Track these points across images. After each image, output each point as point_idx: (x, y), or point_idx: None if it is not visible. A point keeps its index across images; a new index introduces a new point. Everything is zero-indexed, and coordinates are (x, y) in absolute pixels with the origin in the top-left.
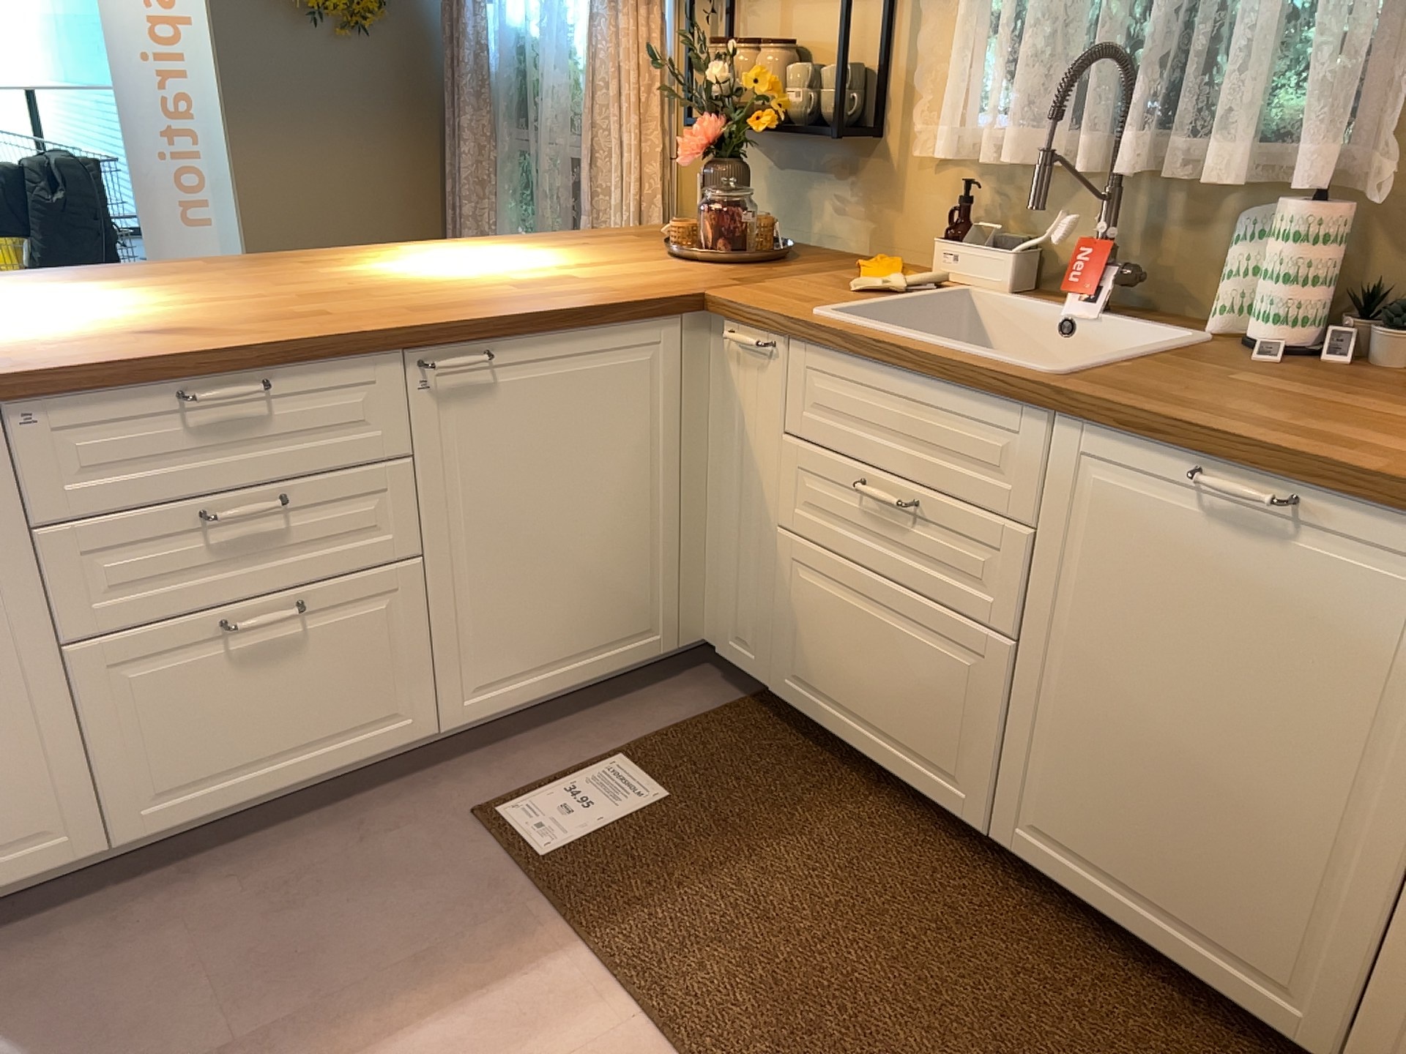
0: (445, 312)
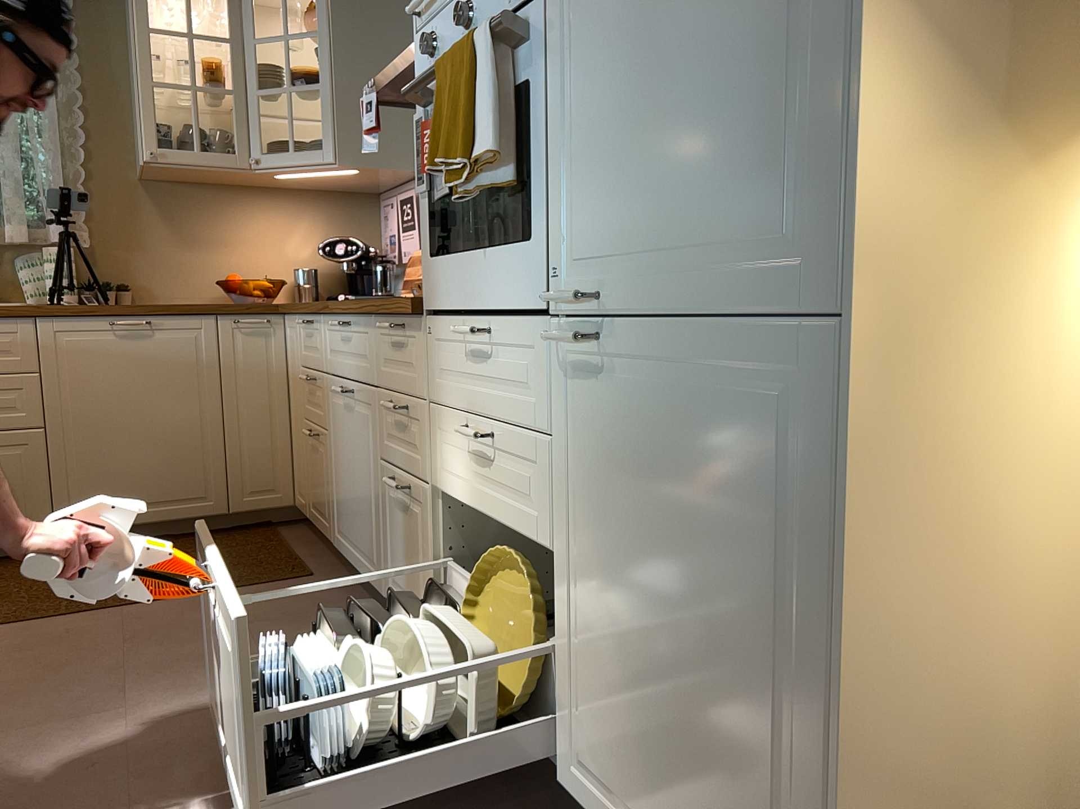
0: None
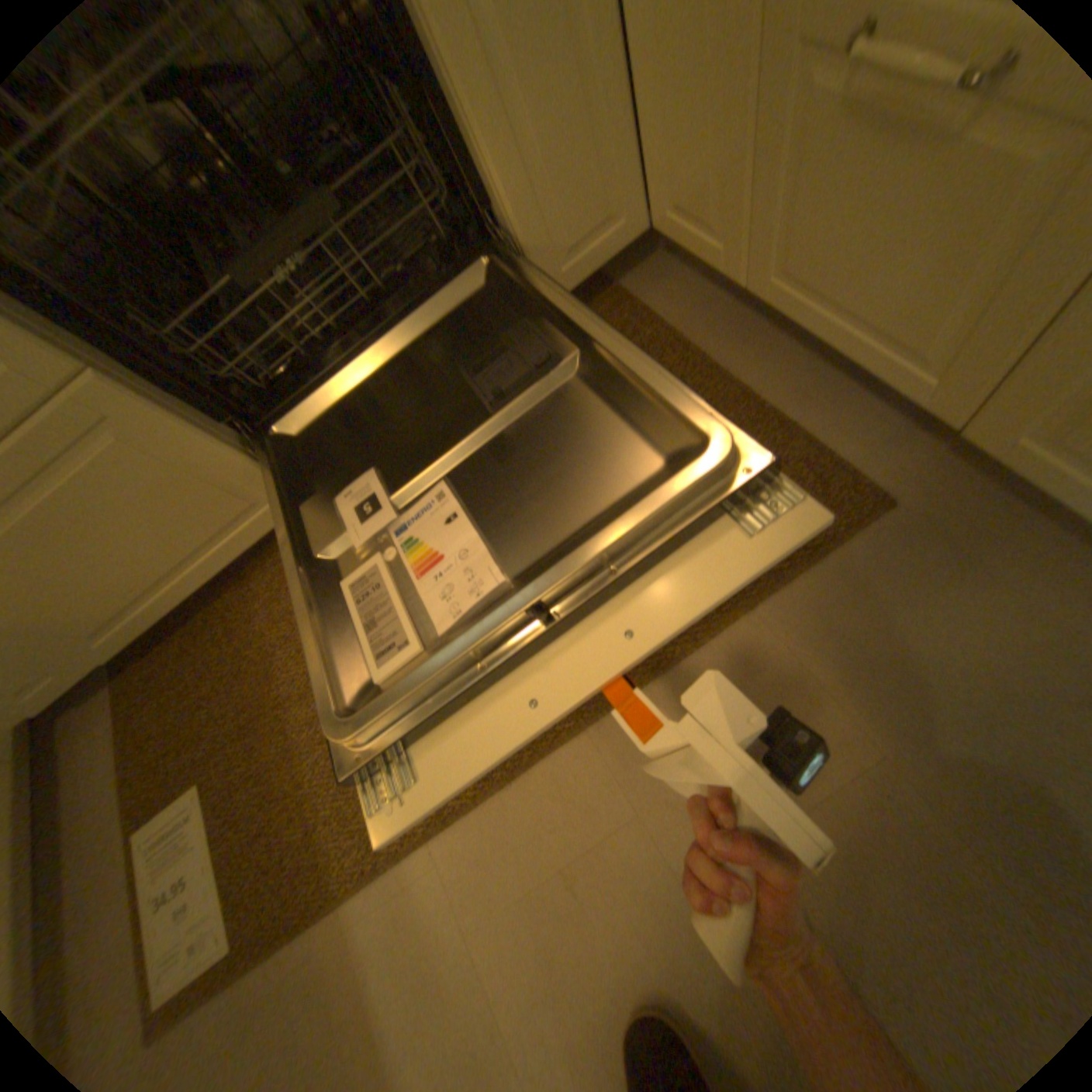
0: None
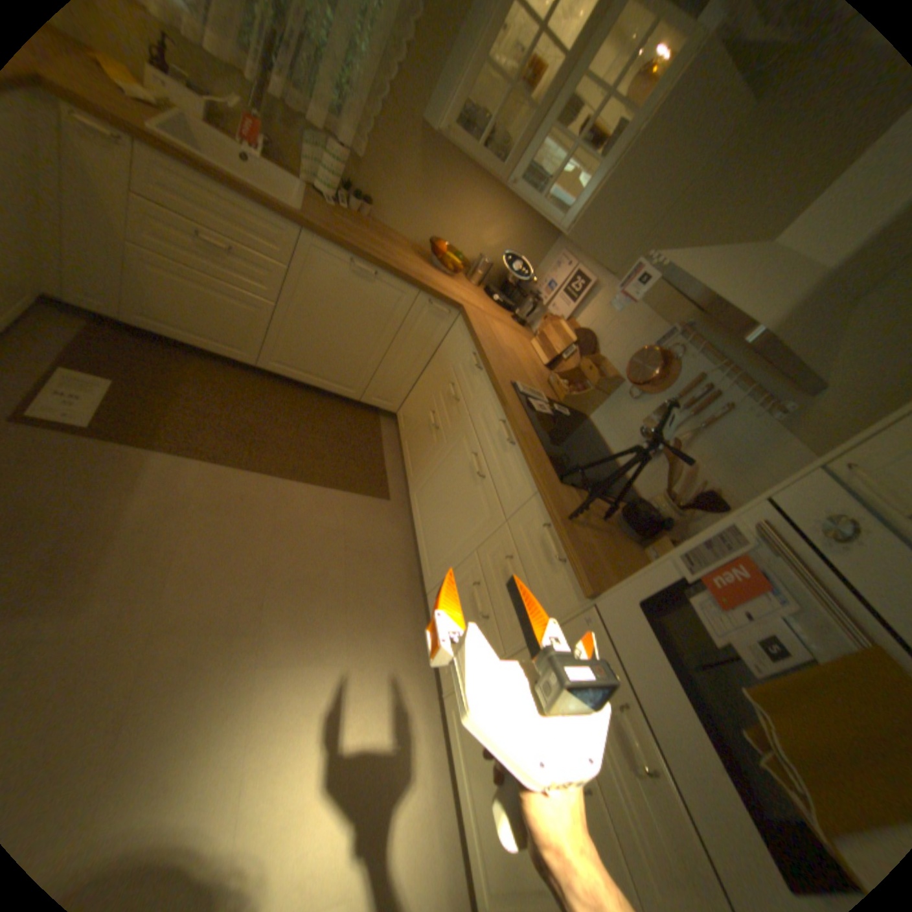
0: None
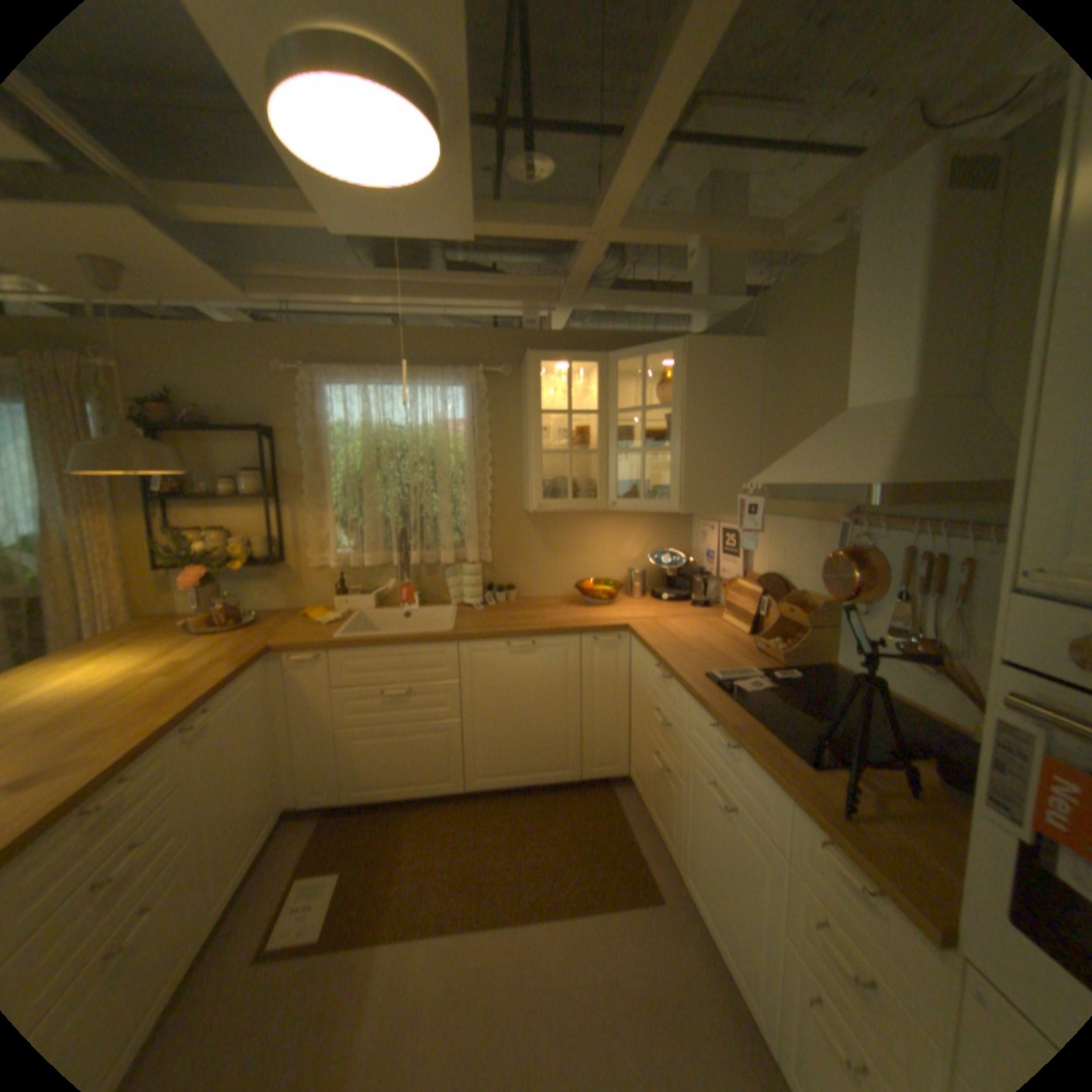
0: (175, 699)
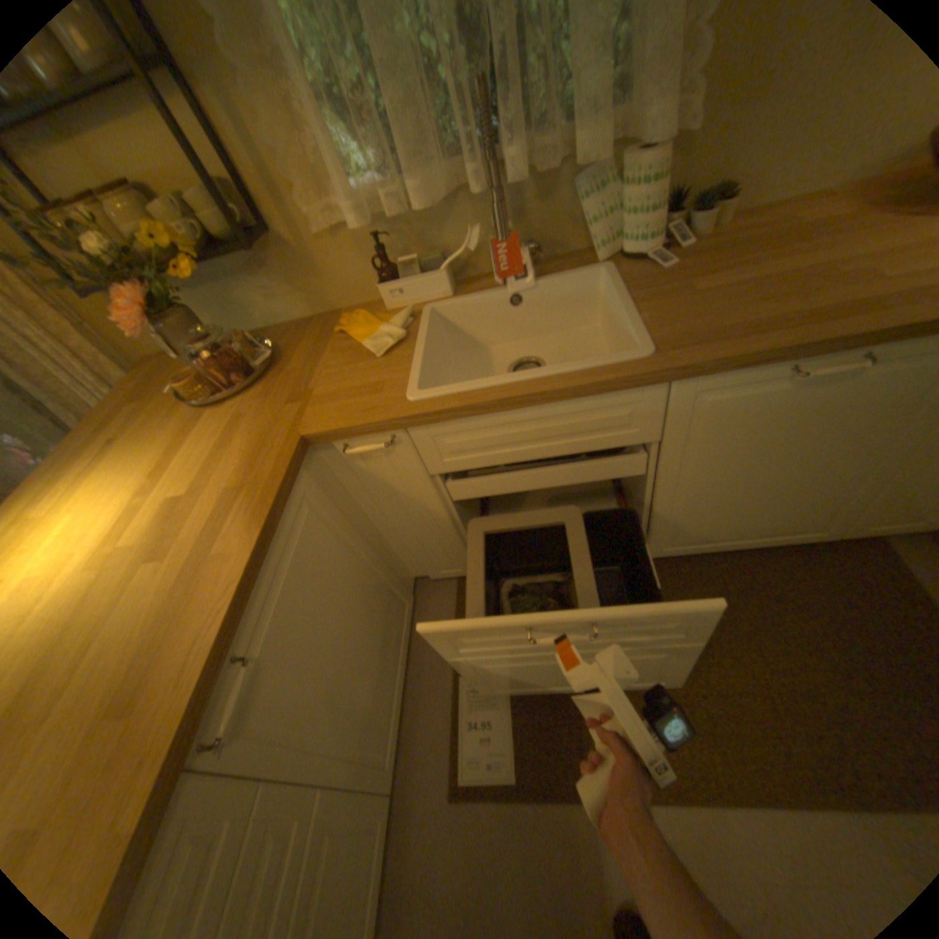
0: (156, 683)
